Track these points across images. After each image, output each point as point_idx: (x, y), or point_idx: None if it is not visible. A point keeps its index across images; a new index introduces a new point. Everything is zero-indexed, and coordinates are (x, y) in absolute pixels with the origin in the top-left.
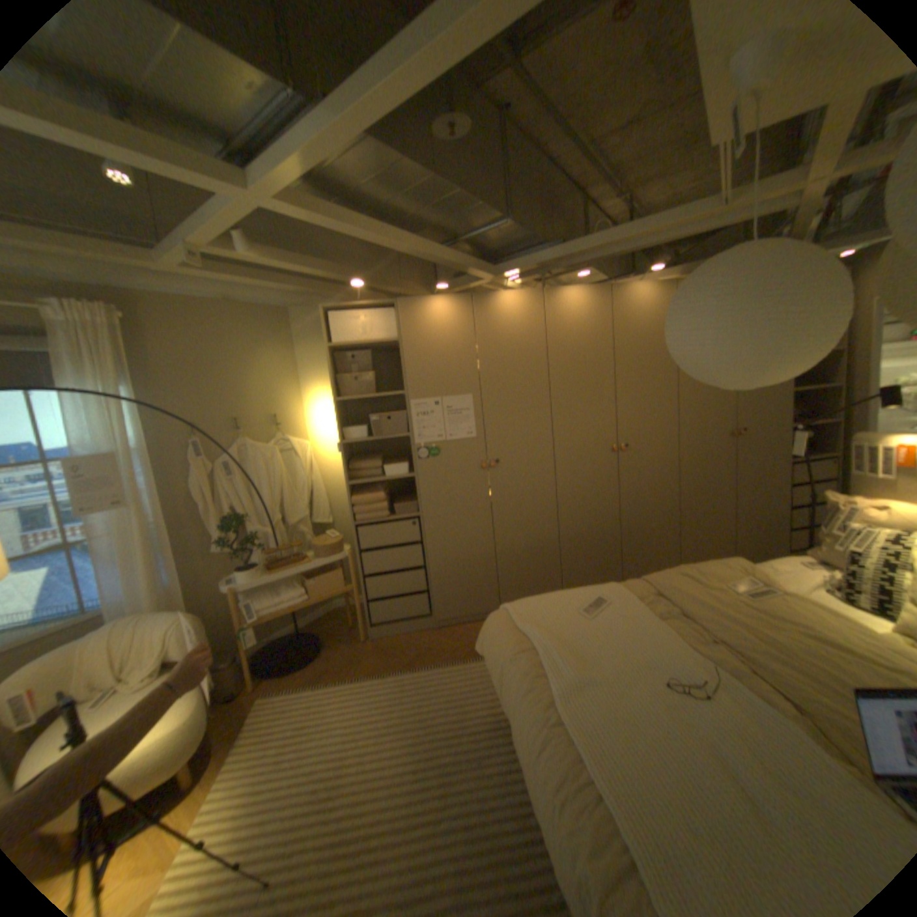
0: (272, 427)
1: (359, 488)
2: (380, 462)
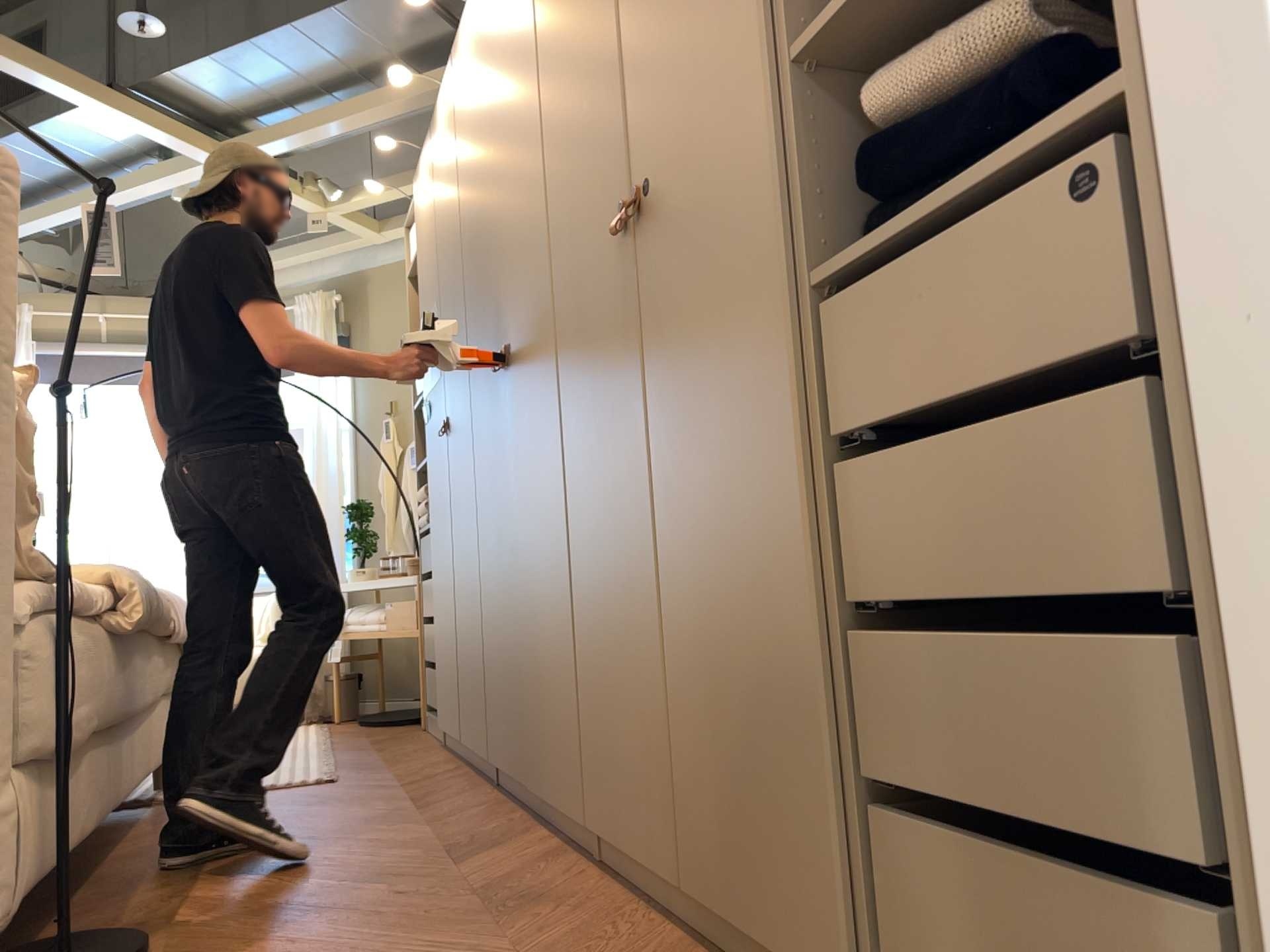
0: None
1: None
2: None
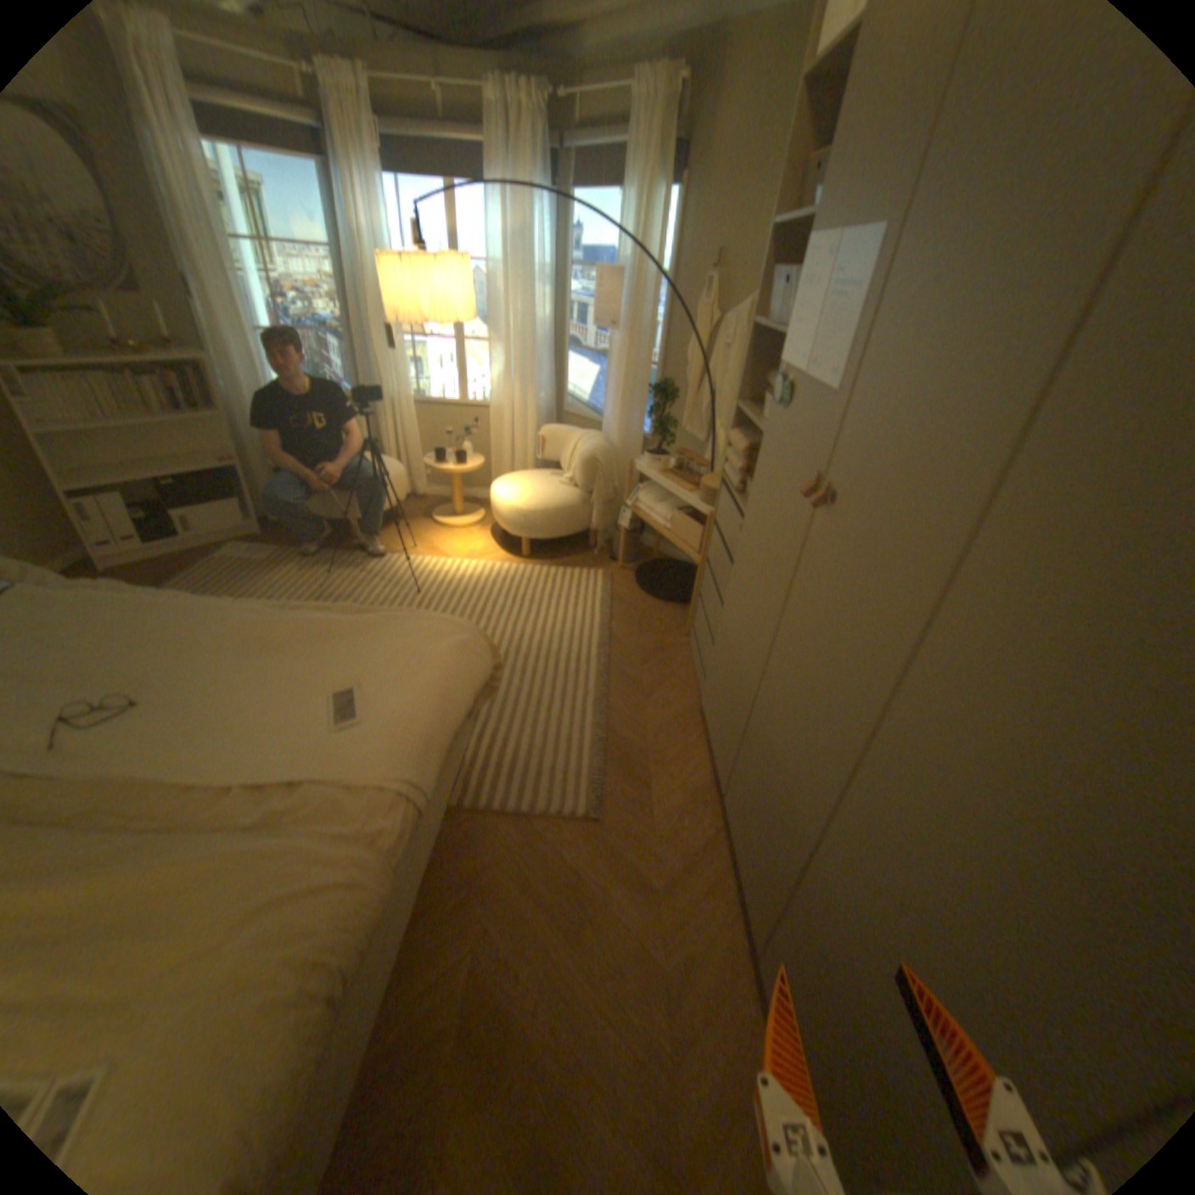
0: None
1: None
2: None
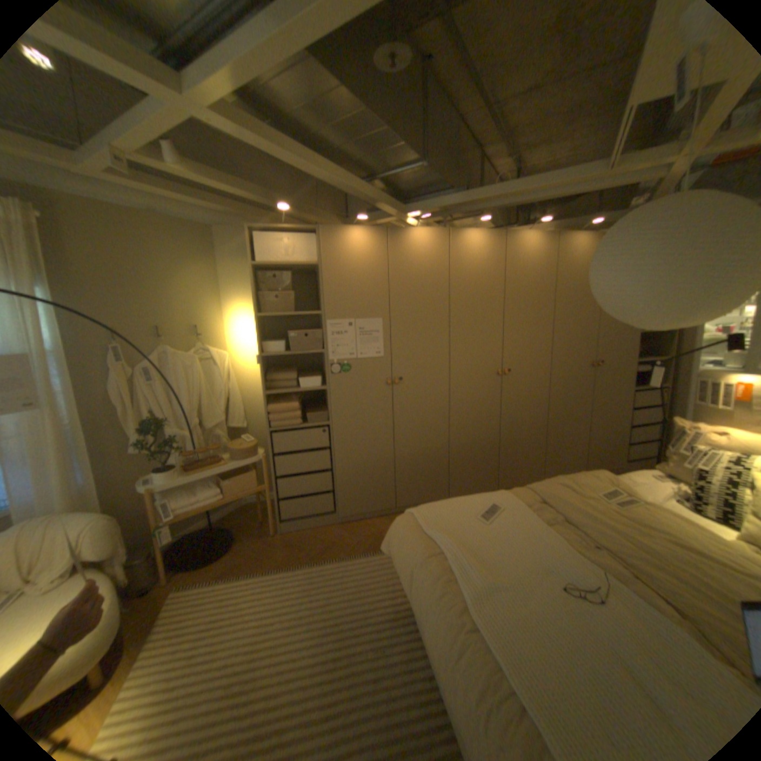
0: (193, 336)
1: (275, 397)
2: (295, 374)
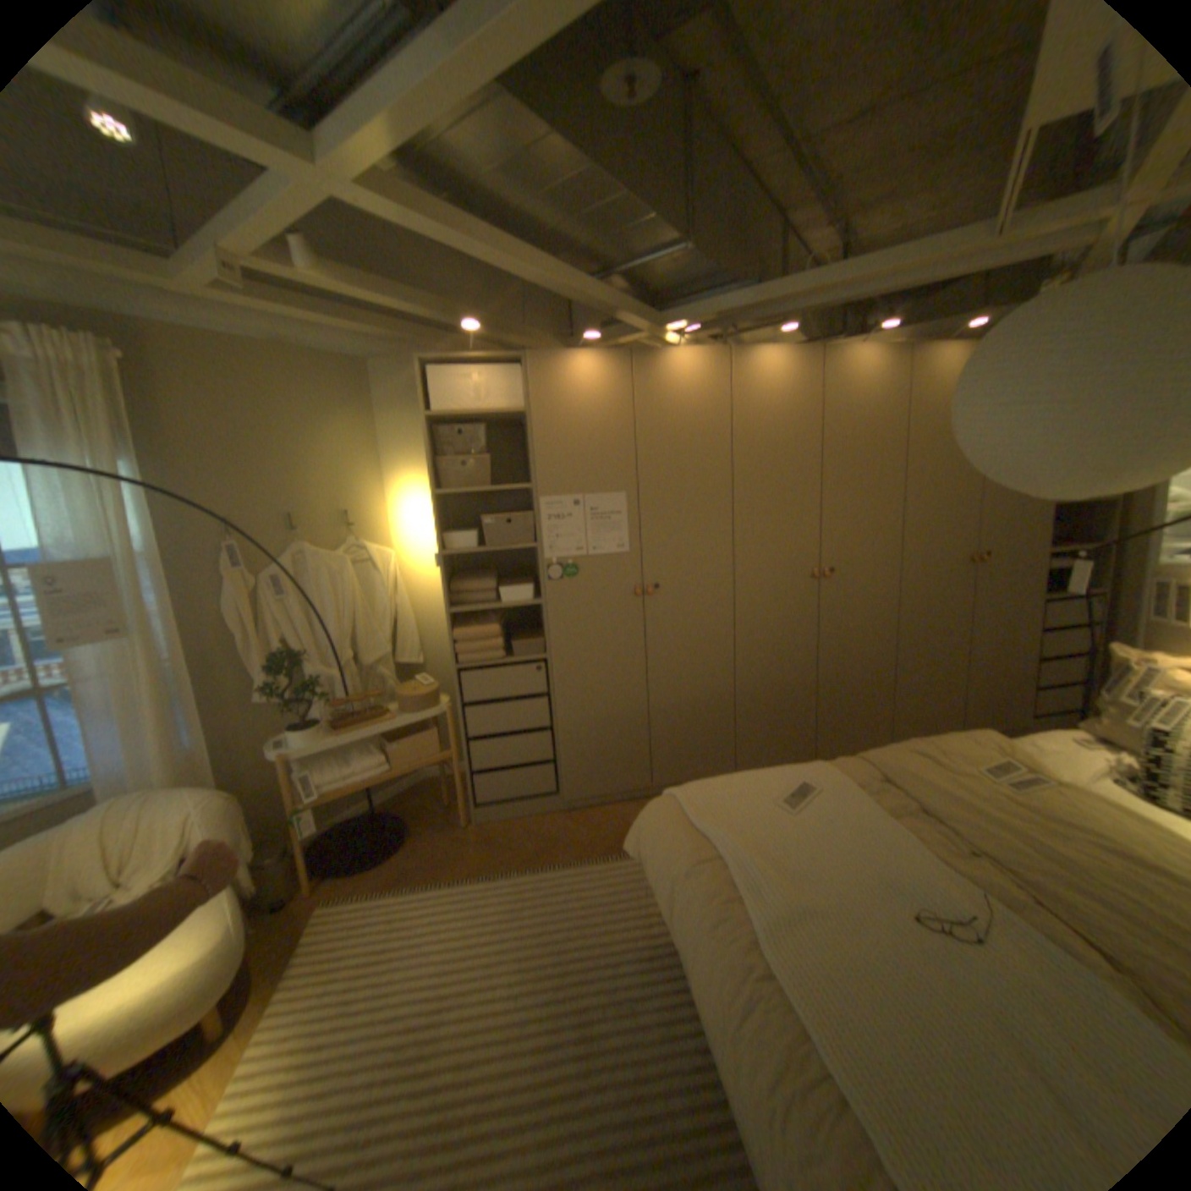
0: (341, 527)
1: (463, 617)
2: (493, 582)
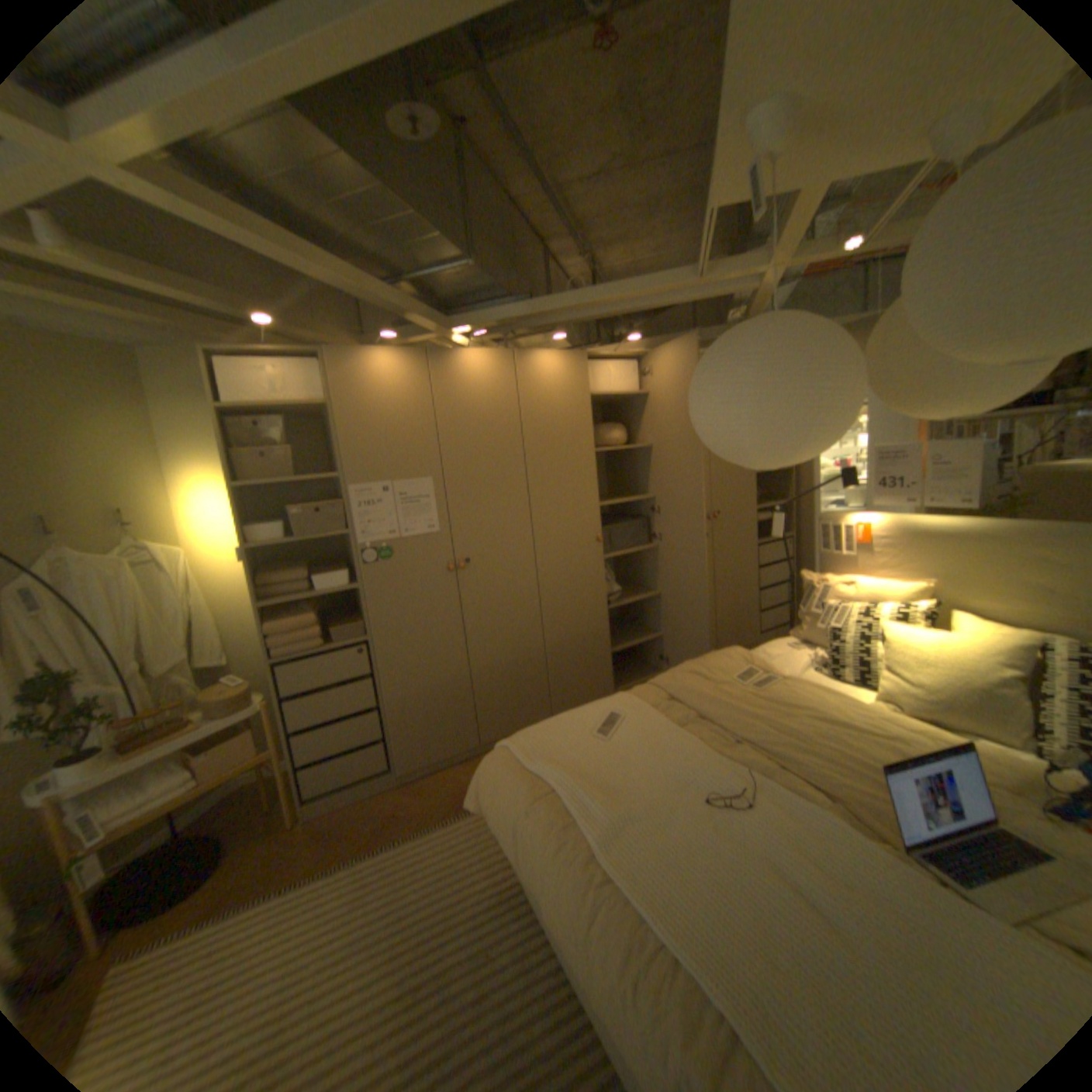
0: (114, 527)
1: (273, 610)
2: (303, 571)
